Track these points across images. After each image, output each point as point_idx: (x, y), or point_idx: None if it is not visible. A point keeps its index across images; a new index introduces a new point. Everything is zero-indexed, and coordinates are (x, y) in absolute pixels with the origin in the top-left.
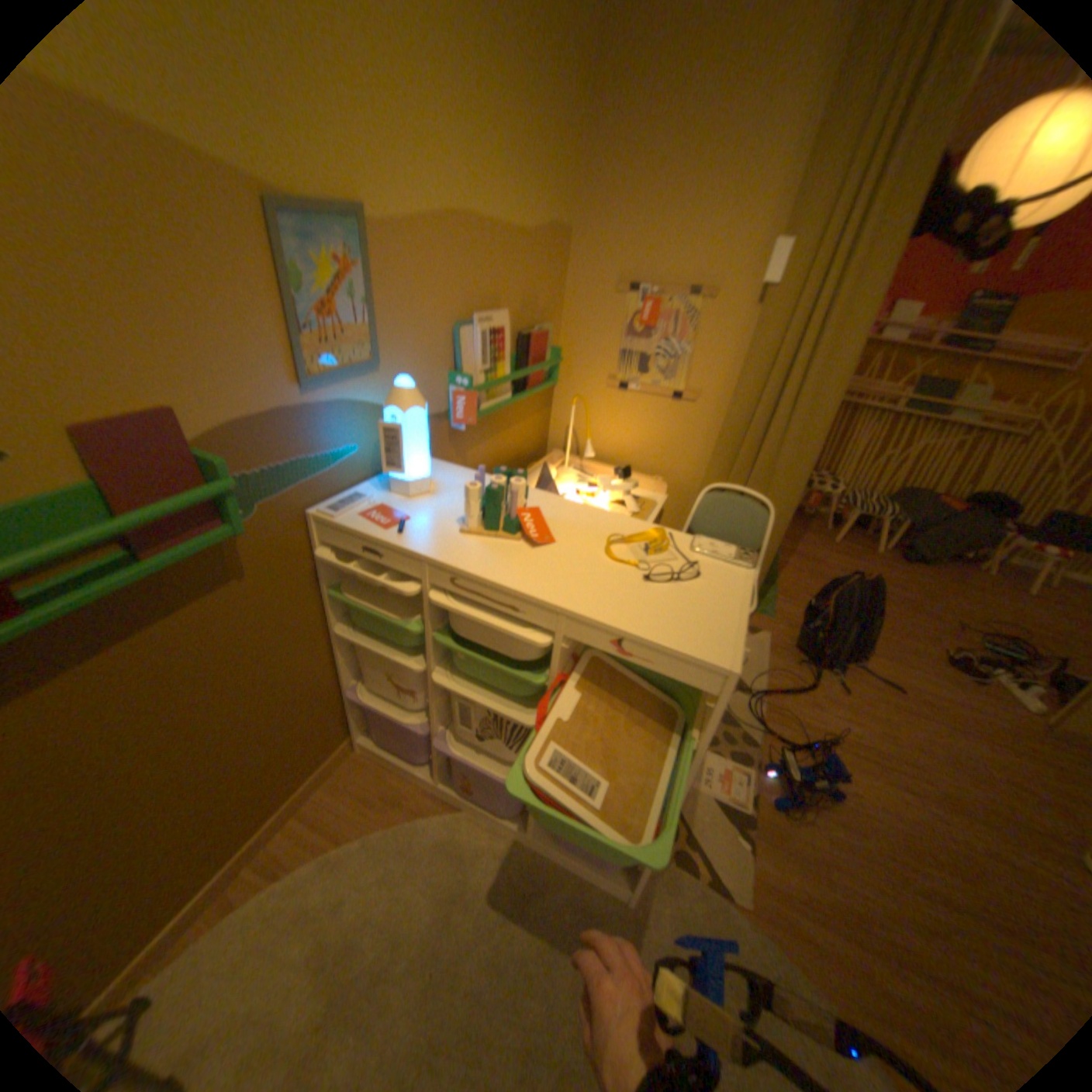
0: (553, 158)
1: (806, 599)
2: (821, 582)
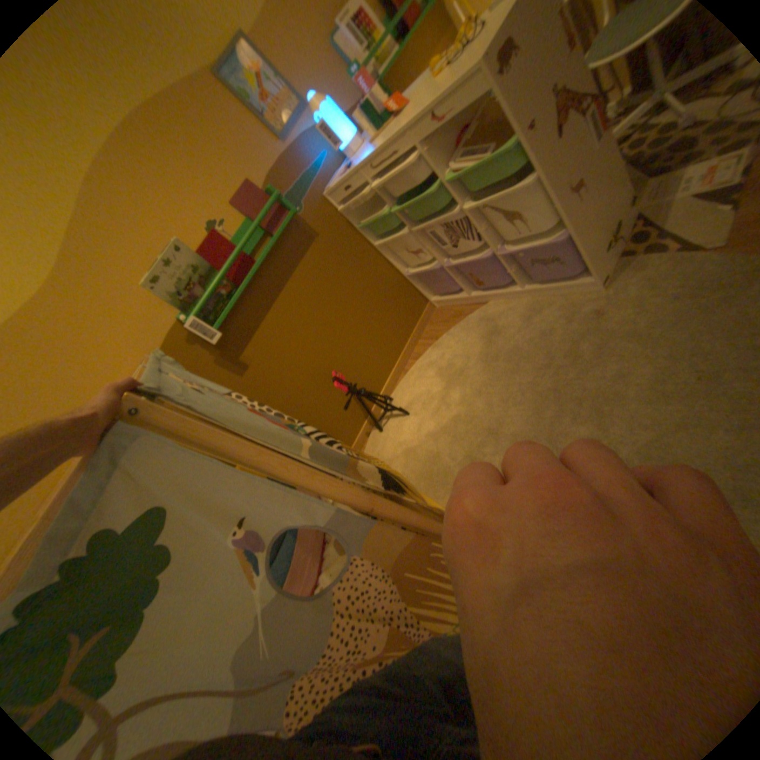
0: None
1: None
2: None
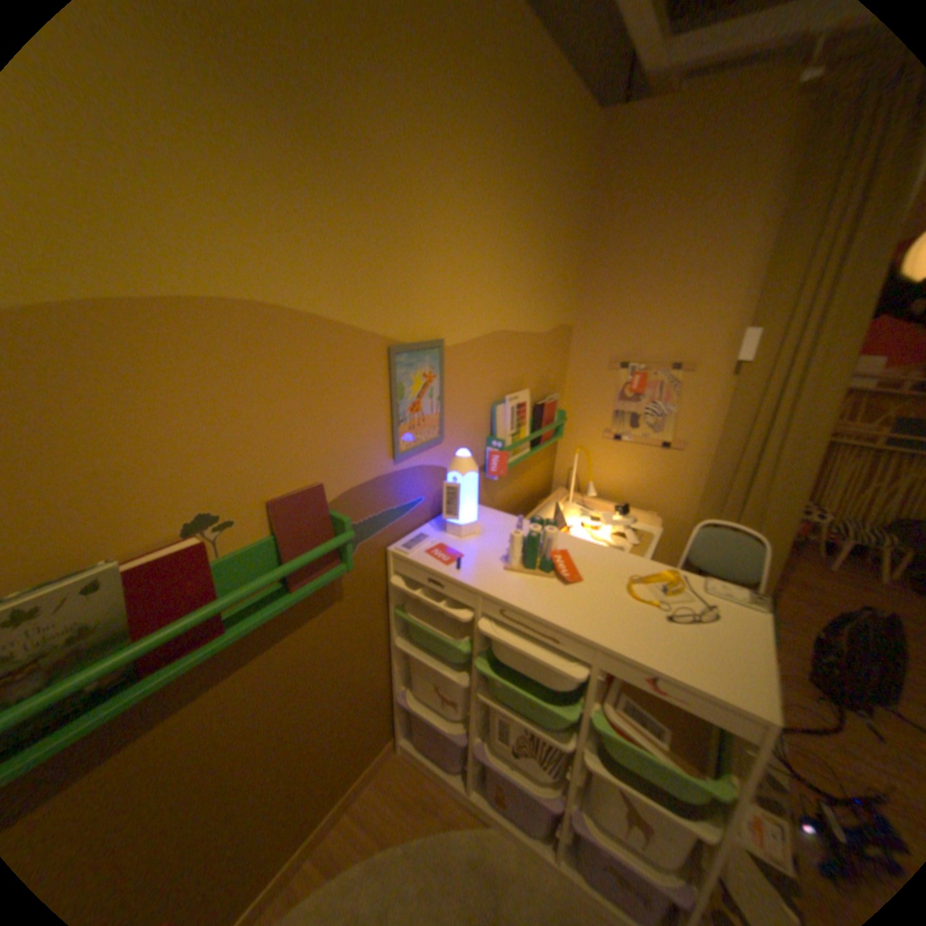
0: (561, 287)
1: (812, 629)
2: (825, 612)
